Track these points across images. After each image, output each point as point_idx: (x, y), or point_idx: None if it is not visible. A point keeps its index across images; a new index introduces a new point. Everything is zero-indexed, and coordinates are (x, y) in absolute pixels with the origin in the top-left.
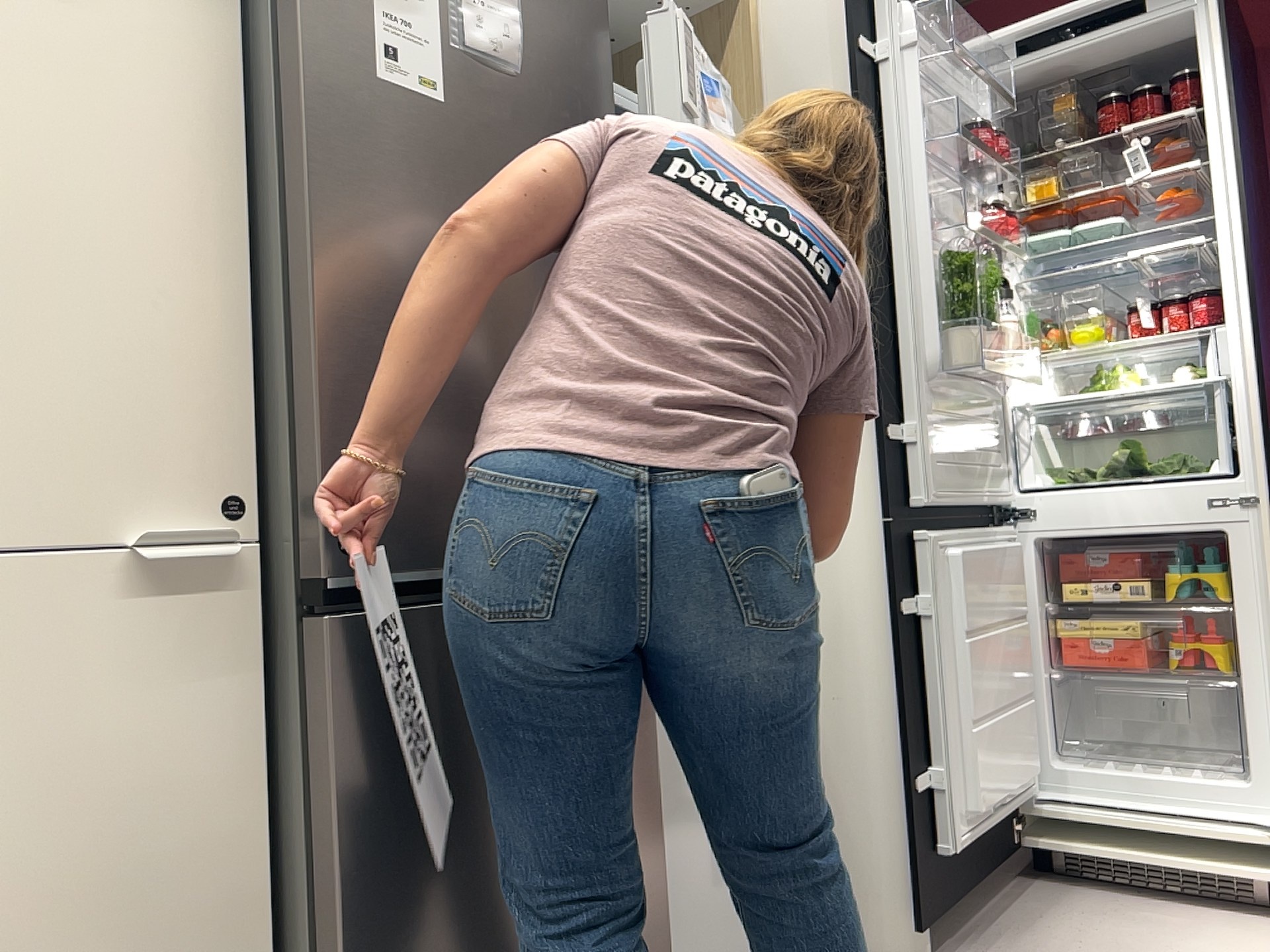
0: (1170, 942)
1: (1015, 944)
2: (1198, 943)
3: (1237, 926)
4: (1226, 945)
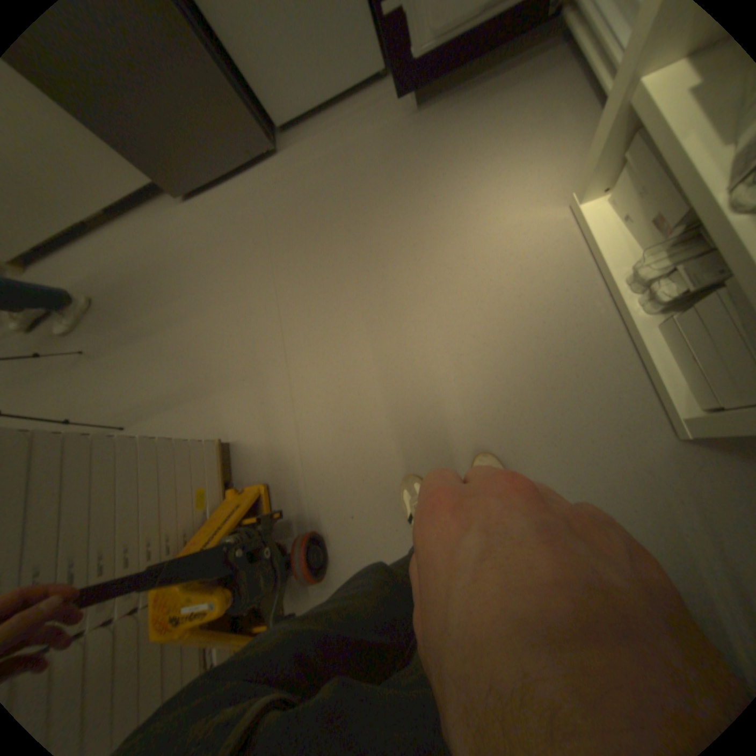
0: (529, 132)
1: (462, 104)
2: (540, 139)
3: (586, 131)
4: (551, 146)
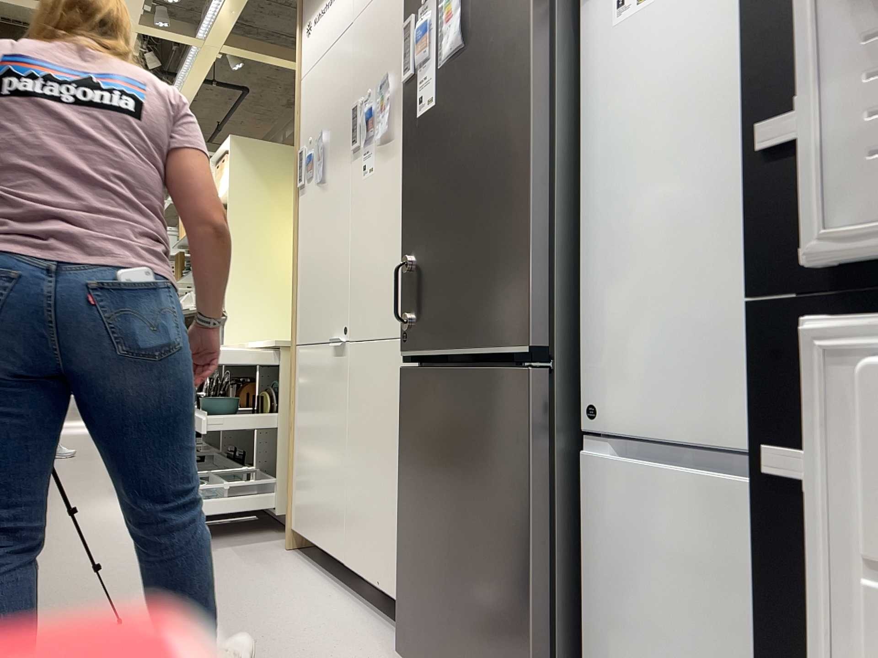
0: None
1: None
2: None
3: None
4: None
